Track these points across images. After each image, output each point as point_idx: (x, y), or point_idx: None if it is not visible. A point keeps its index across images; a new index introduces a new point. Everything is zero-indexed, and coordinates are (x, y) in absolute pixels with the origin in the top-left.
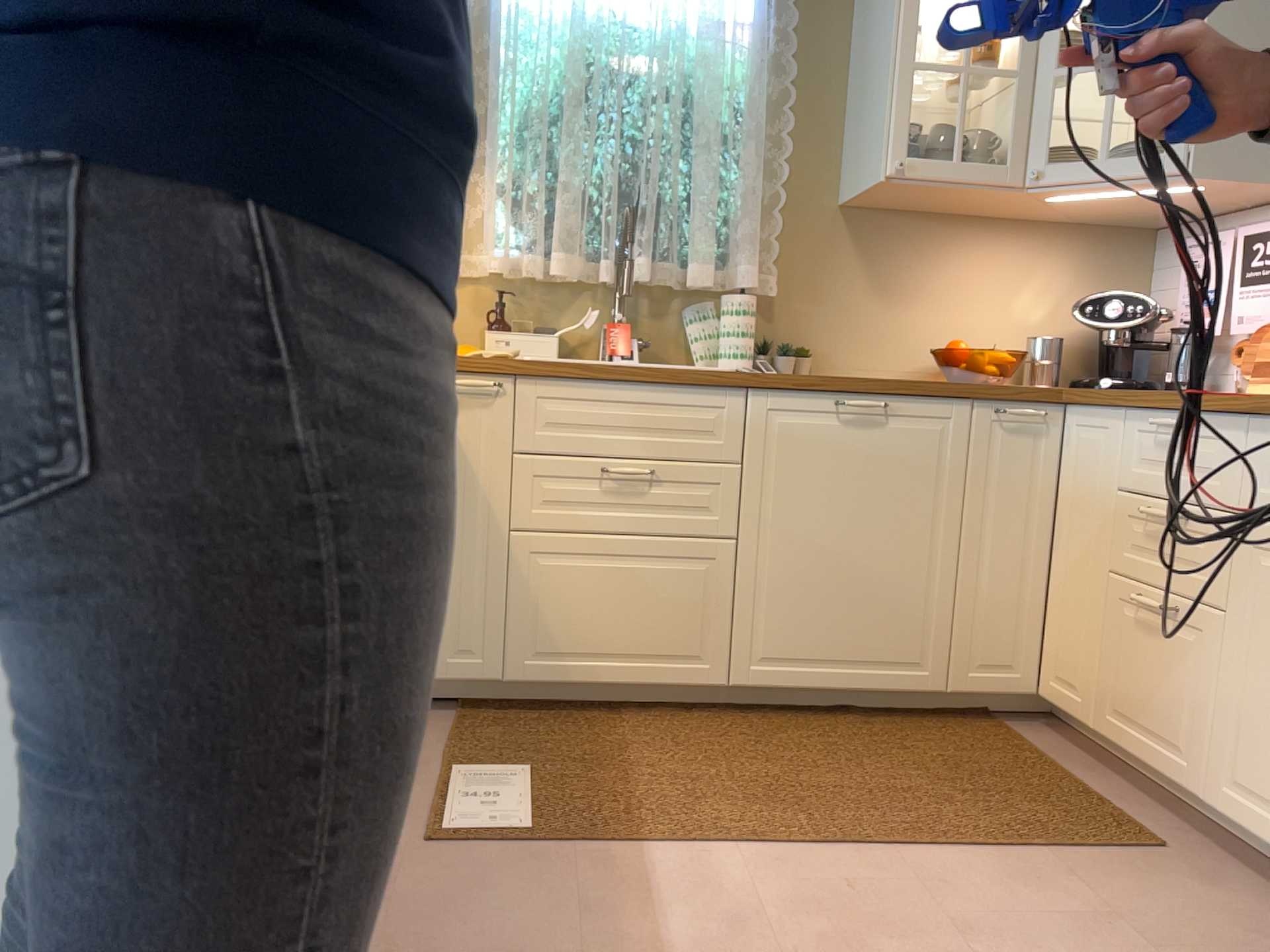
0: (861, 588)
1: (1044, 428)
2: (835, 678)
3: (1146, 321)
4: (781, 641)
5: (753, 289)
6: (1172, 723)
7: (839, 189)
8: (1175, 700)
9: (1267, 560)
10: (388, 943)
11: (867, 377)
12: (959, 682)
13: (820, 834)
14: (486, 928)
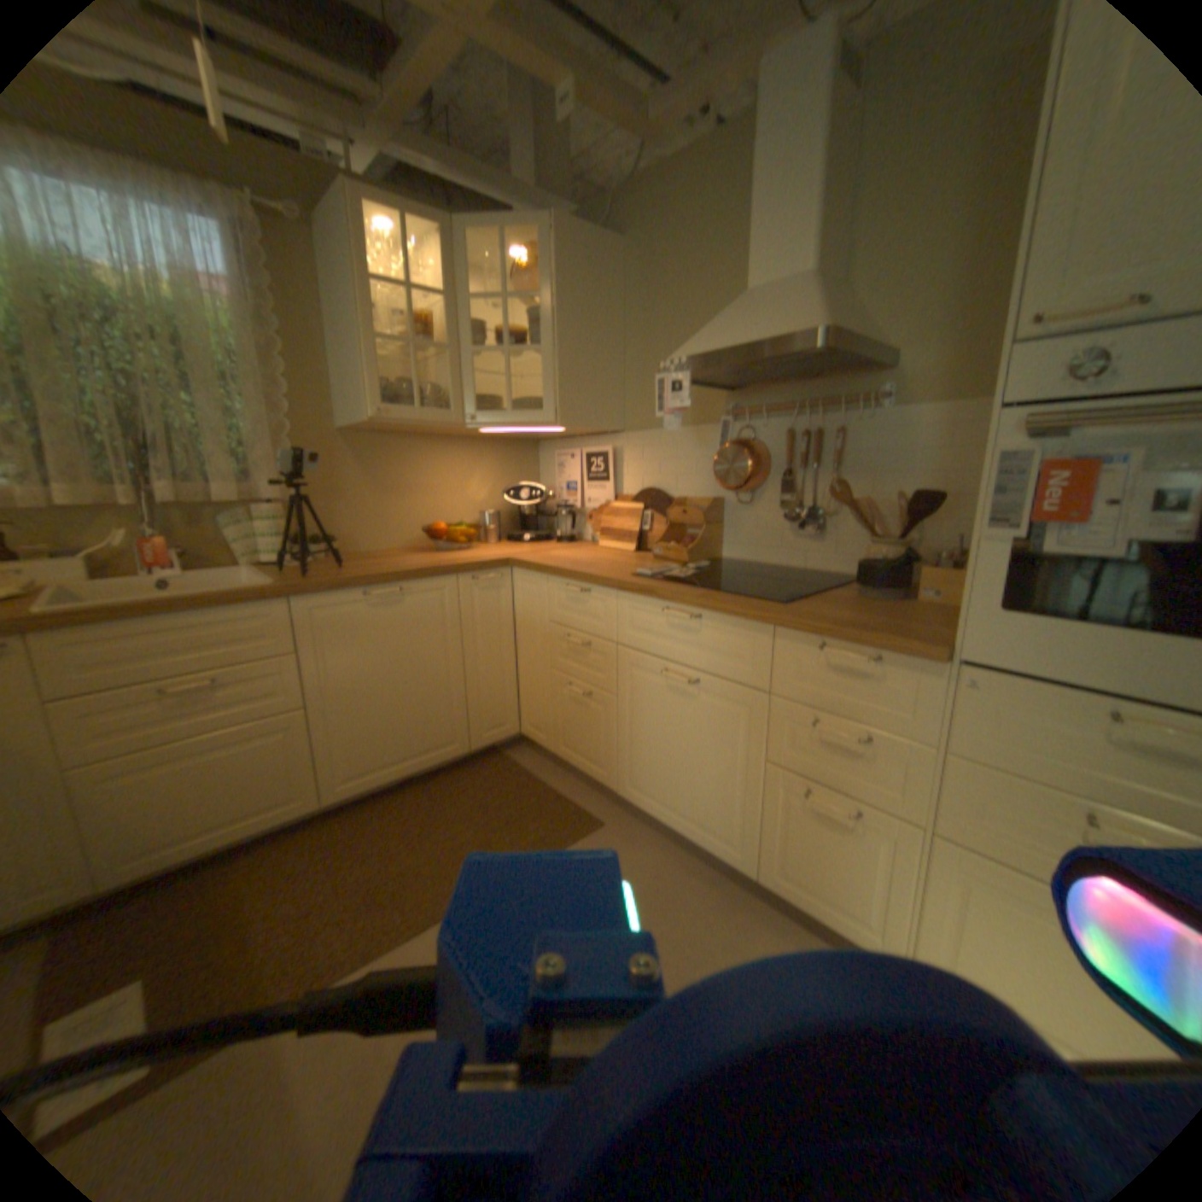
0: (403, 713)
1: (499, 584)
2: (396, 775)
3: (539, 501)
4: (352, 767)
5: (274, 499)
6: (594, 753)
7: (330, 419)
8: (593, 741)
9: (632, 670)
10: None
11: (379, 572)
12: (474, 745)
13: (409, 927)
14: None
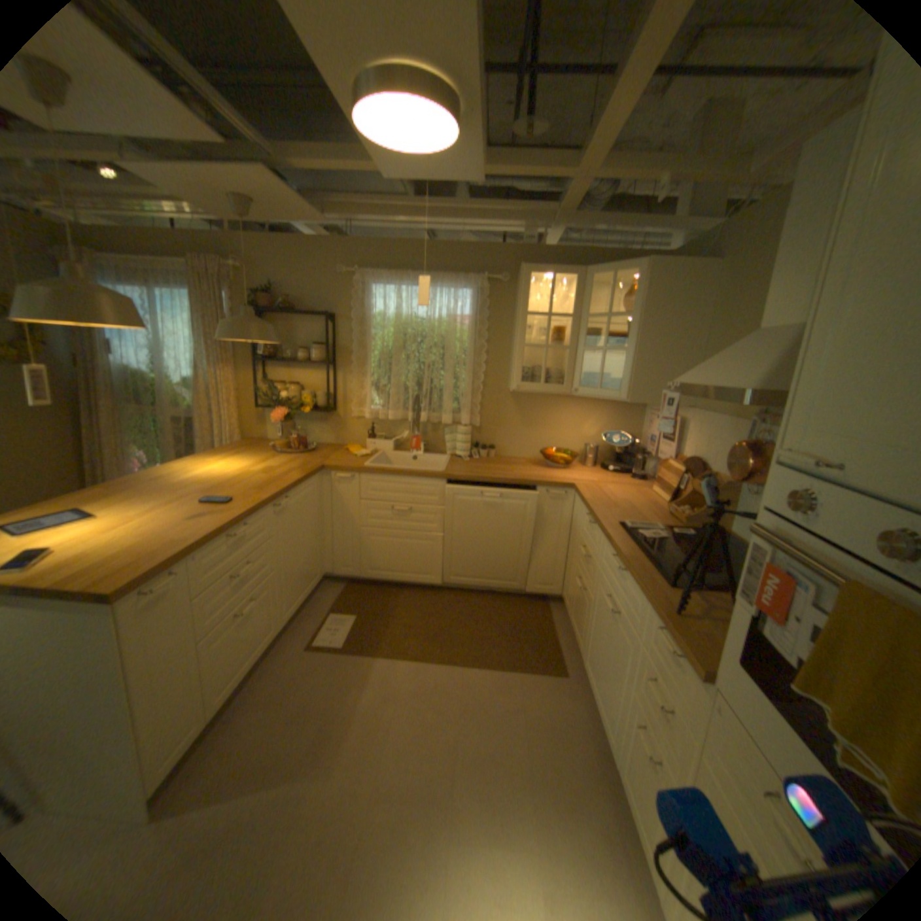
0: (491, 555)
1: (565, 499)
2: (481, 586)
3: (629, 445)
4: (460, 571)
5: (470, 424)
6: (581, 631)
7: (507, 383)
8: (582, 623)
9: (601, 588)
10: (274, 696)
11: (495, 476)
12: (529, 590)
13: (441, 660)
14: (306, 693)
